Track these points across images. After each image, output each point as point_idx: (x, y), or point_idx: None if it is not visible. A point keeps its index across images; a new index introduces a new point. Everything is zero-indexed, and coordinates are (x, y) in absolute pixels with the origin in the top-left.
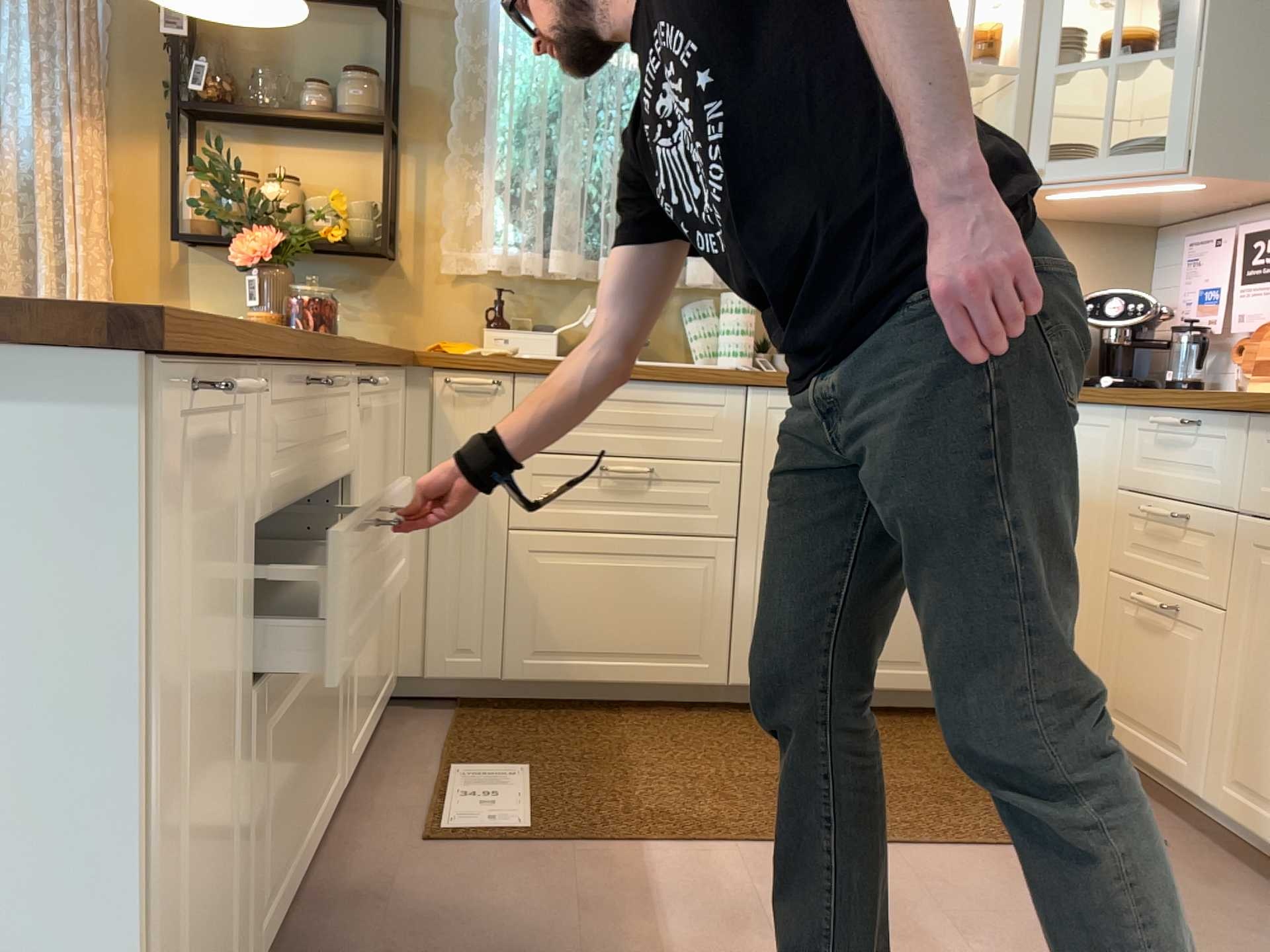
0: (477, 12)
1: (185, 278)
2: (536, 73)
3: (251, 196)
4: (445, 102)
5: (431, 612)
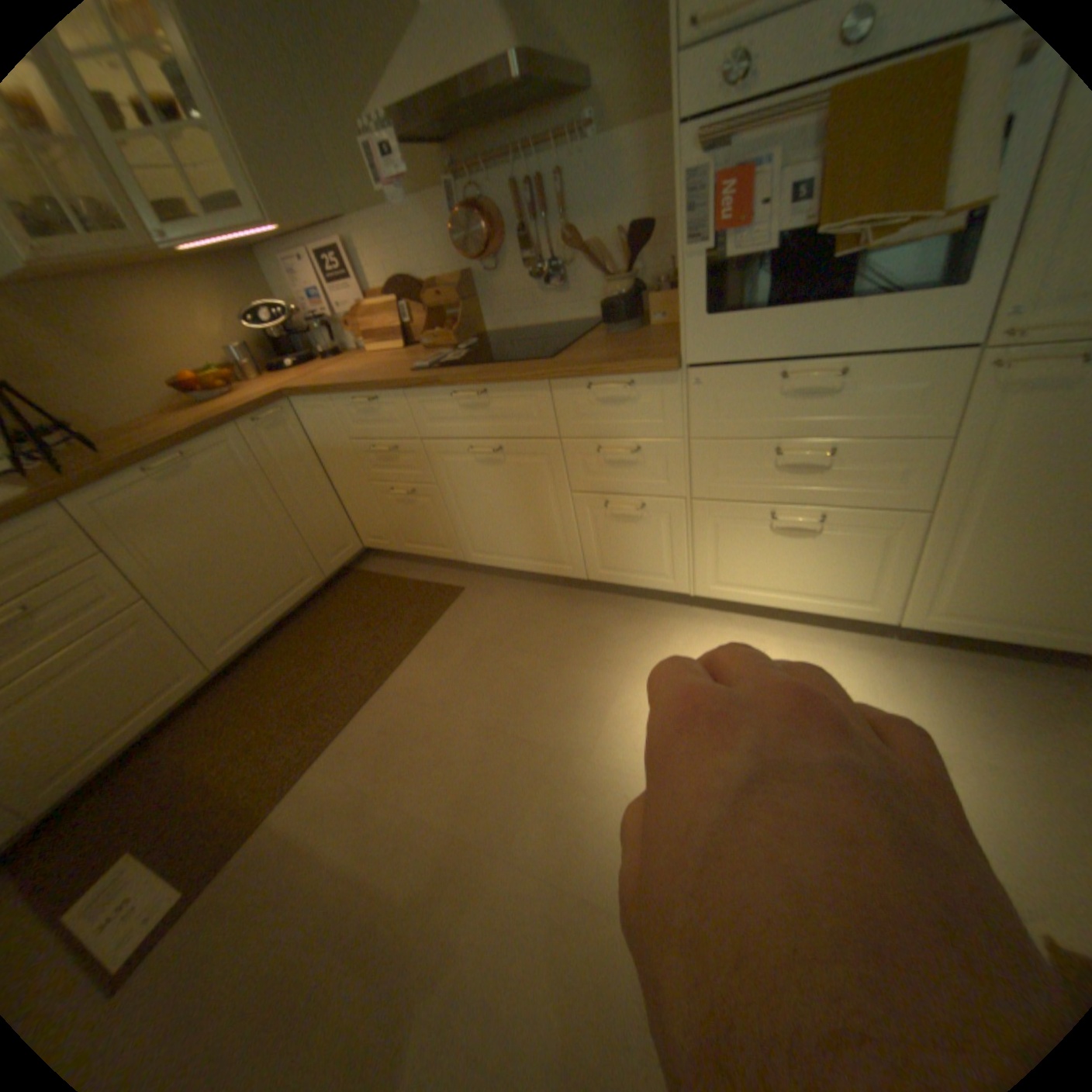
0: None
1: None
2: None
3: None
4: None
5: None
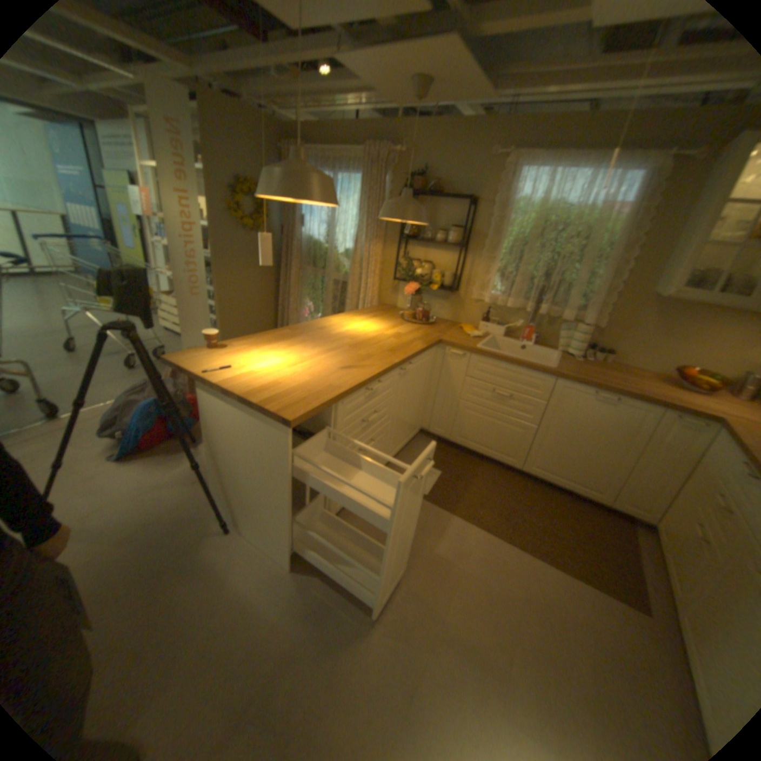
0: (505, 201)
1: (397, 288)
2: (521, 228)
3: (413, 271)
4: (486, 235)
5: (433, 414)
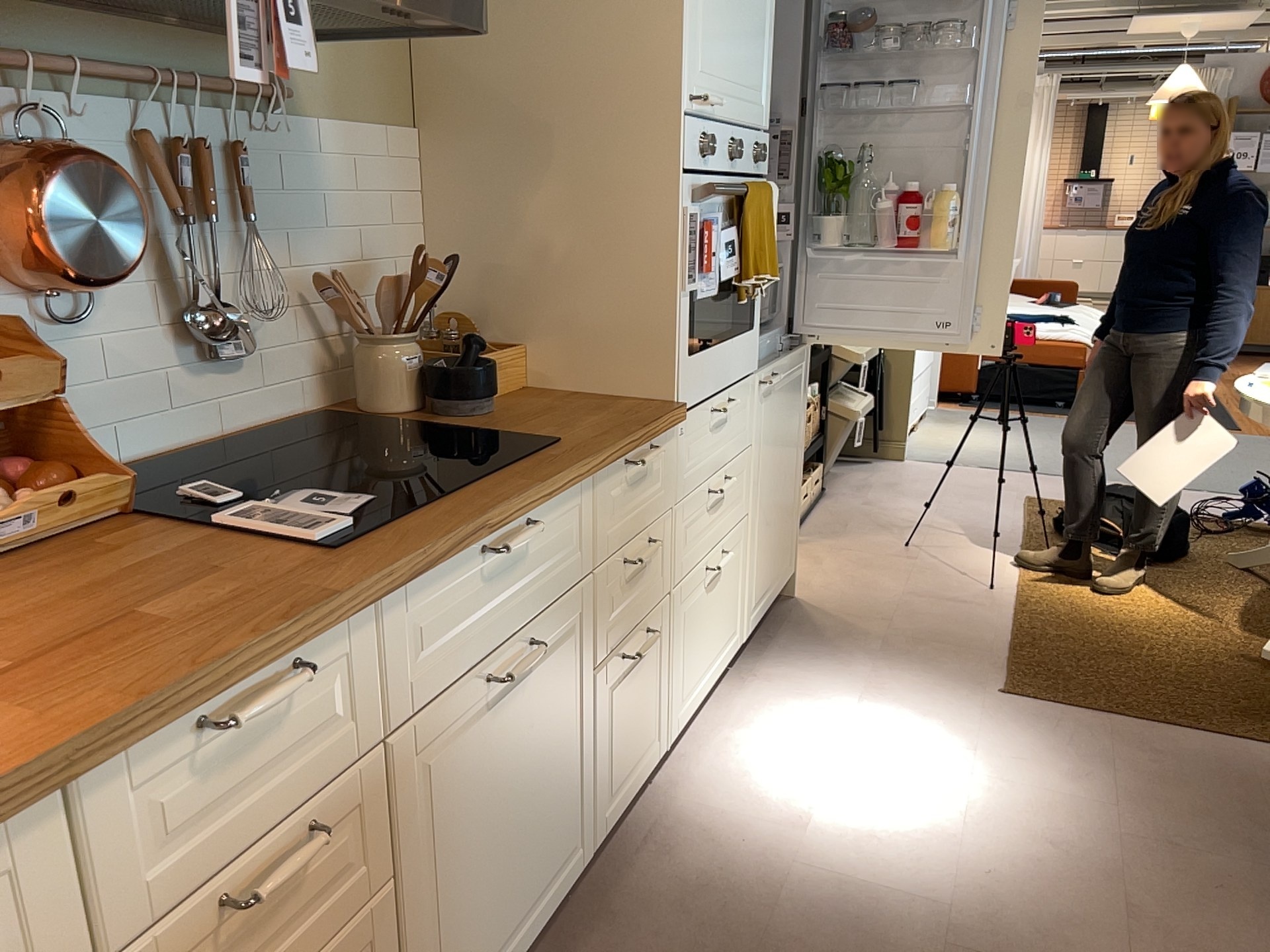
0: None
1: None
2: None
3: None
4: None
5: None
